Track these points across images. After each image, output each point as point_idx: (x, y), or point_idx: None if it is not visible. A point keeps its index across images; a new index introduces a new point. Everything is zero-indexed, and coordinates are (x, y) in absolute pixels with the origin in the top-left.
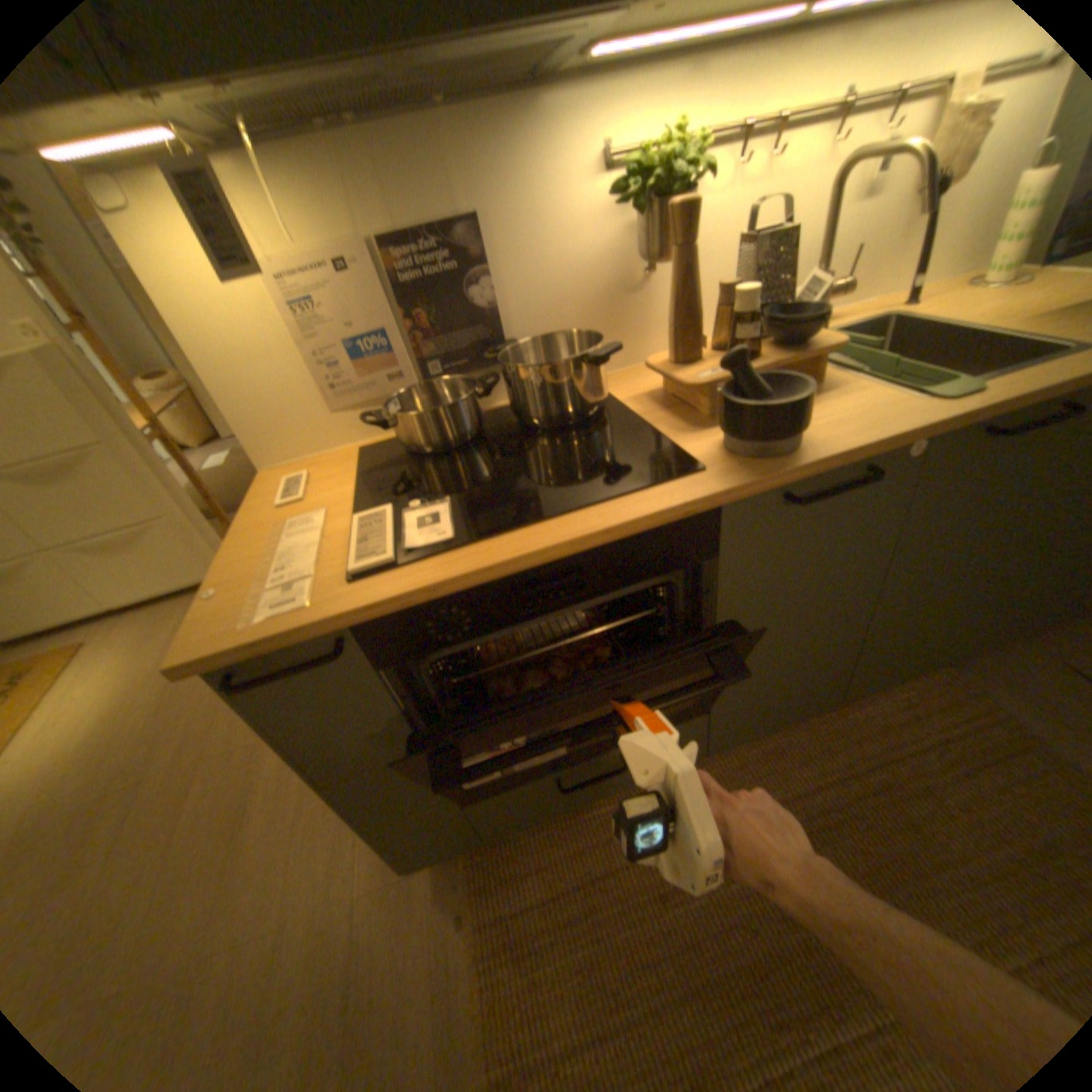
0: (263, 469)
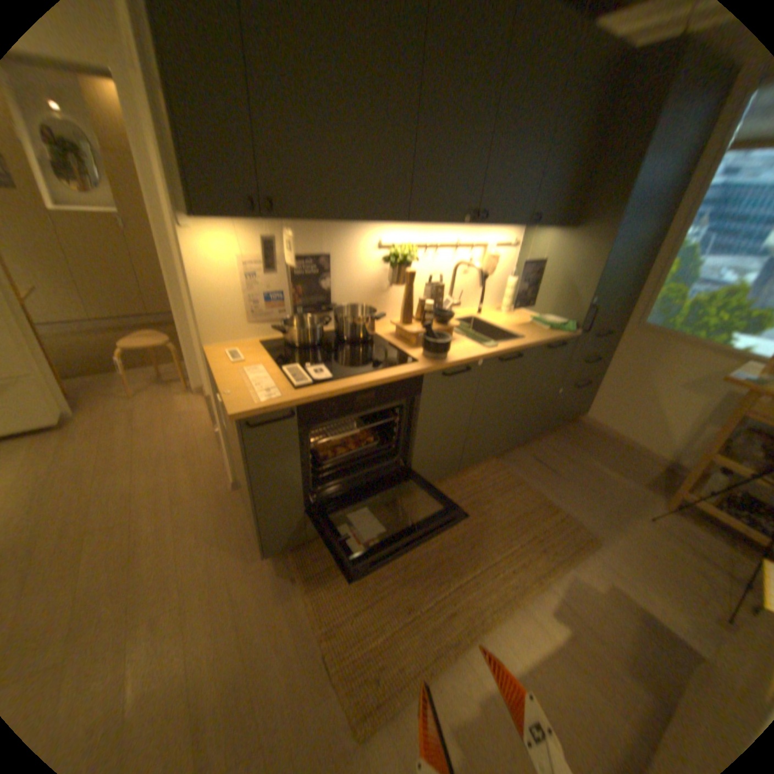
0: (205, 346)
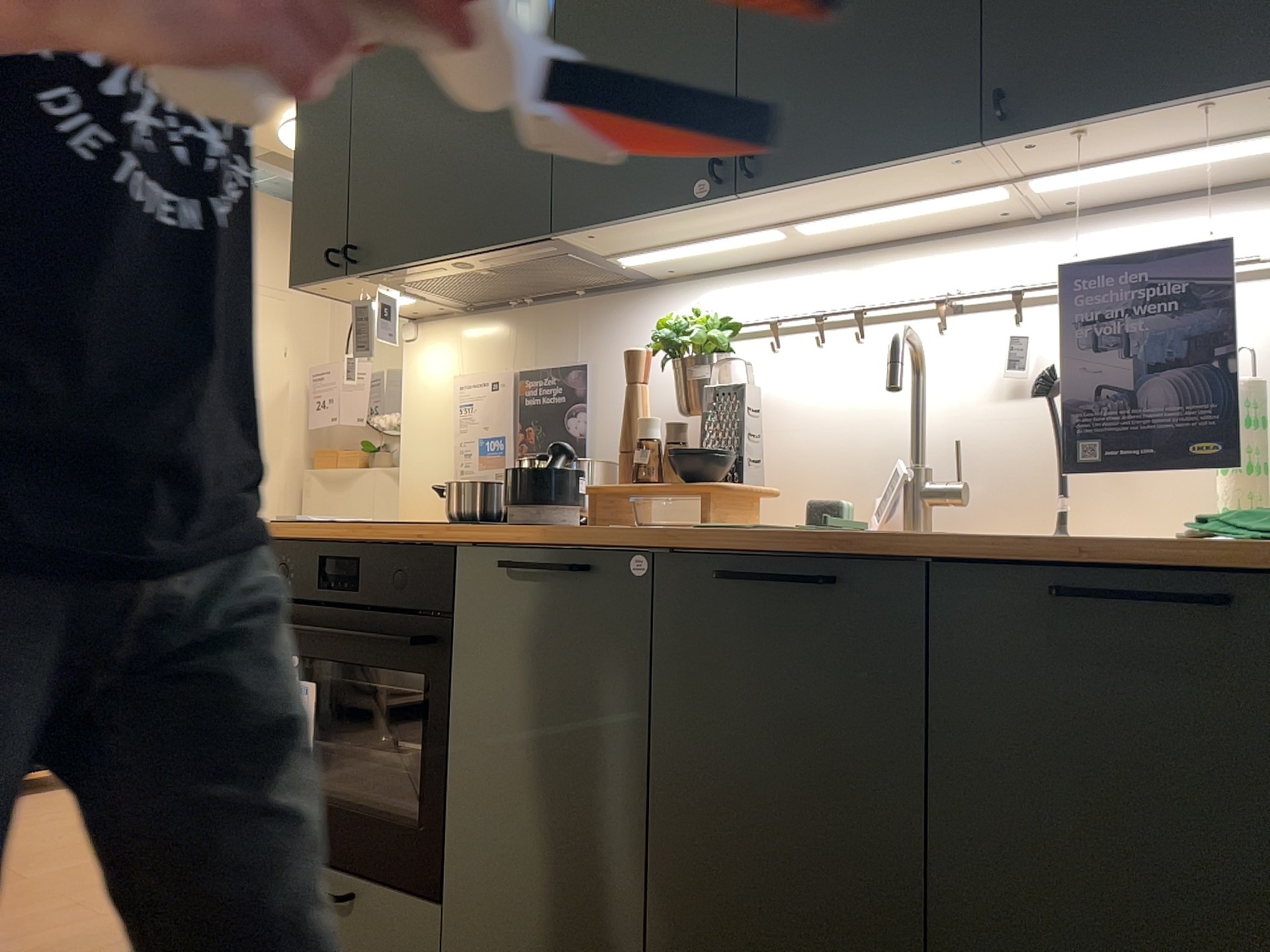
0: None
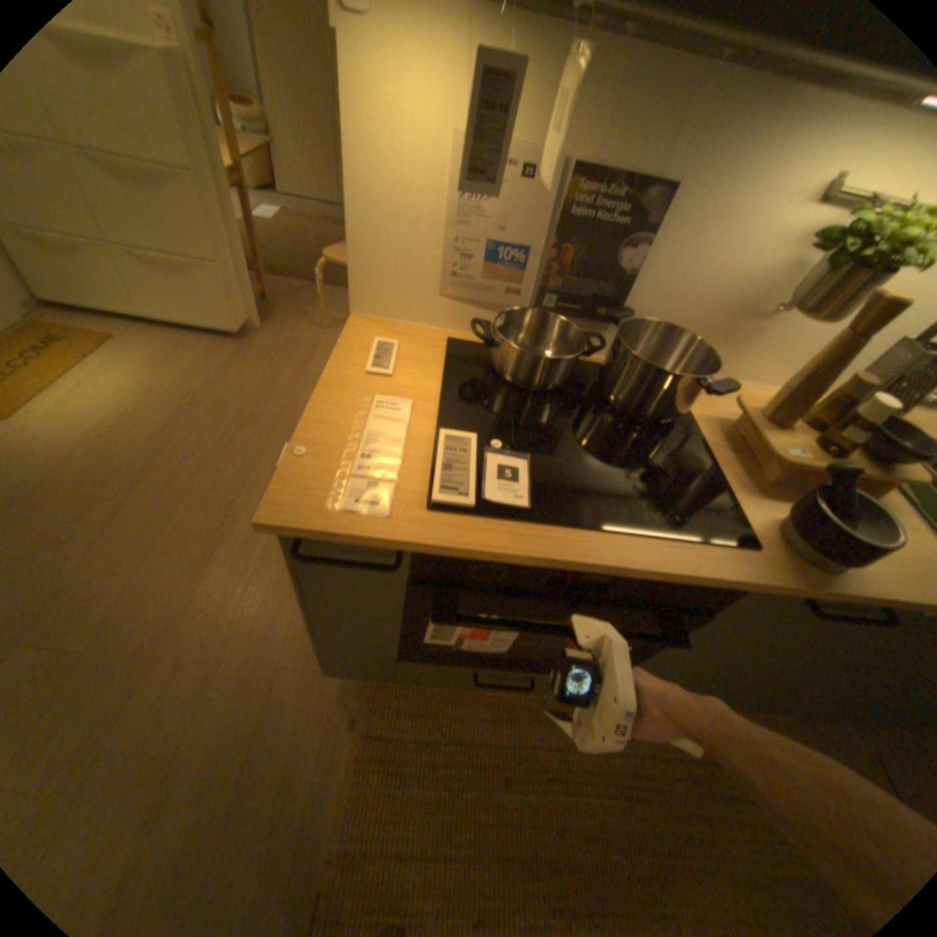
0: (356, 315)
